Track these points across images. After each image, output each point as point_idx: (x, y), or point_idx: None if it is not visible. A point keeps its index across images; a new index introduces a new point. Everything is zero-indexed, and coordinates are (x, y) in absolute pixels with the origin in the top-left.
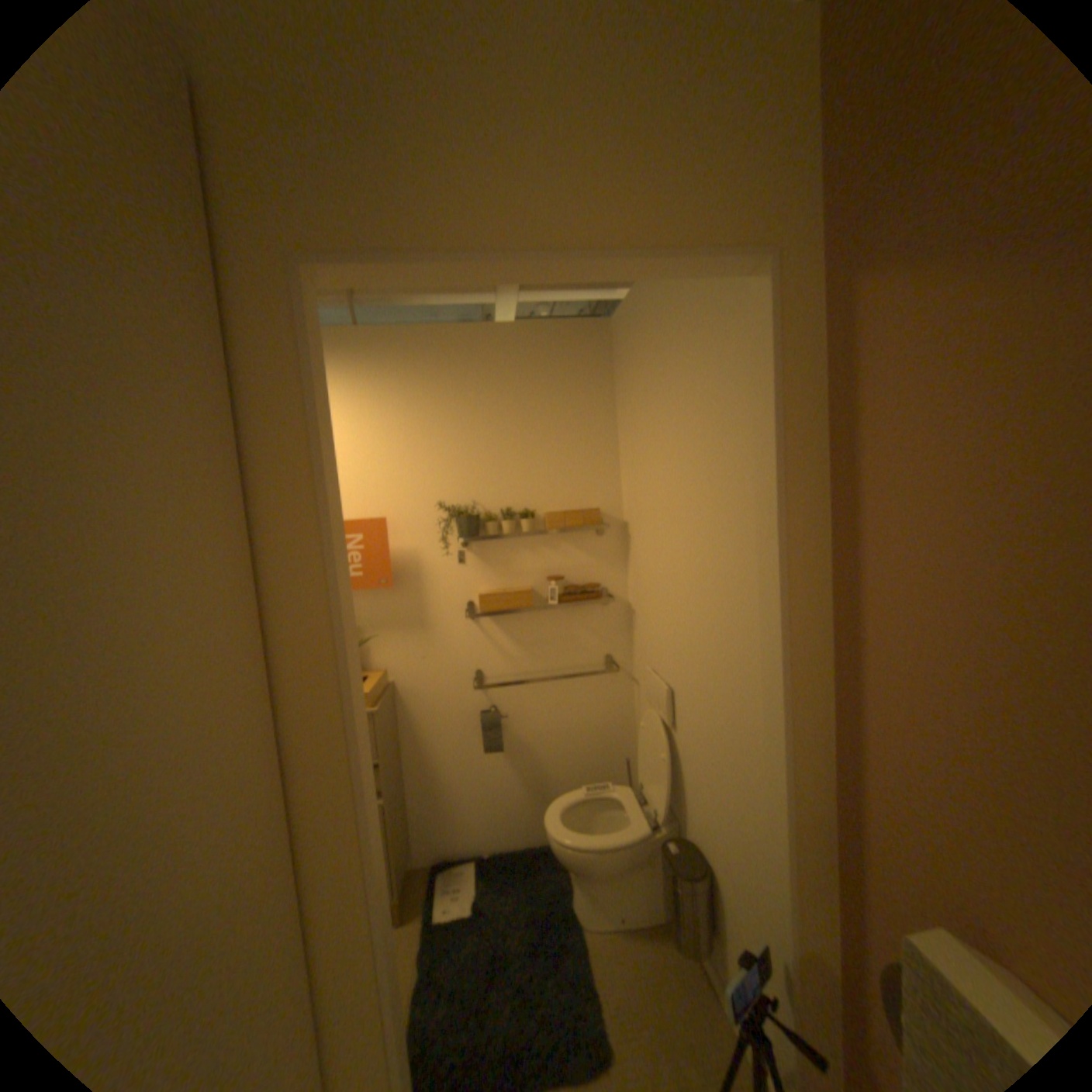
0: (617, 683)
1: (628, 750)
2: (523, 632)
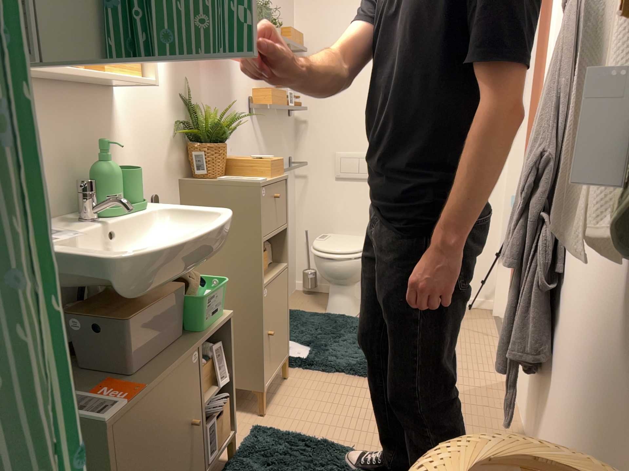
0: (292, 181)
1: (294, 232)
2: (268, 136)
